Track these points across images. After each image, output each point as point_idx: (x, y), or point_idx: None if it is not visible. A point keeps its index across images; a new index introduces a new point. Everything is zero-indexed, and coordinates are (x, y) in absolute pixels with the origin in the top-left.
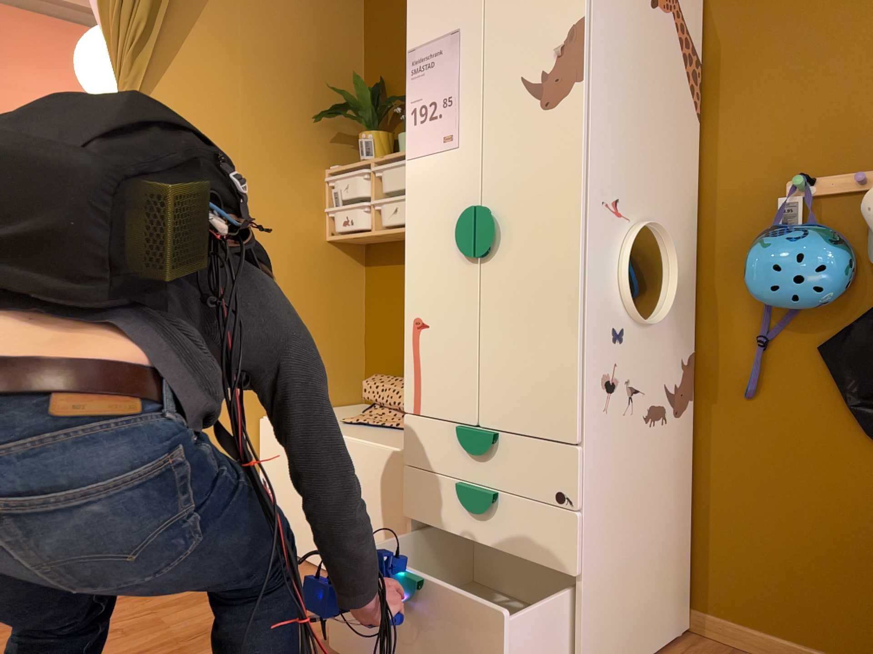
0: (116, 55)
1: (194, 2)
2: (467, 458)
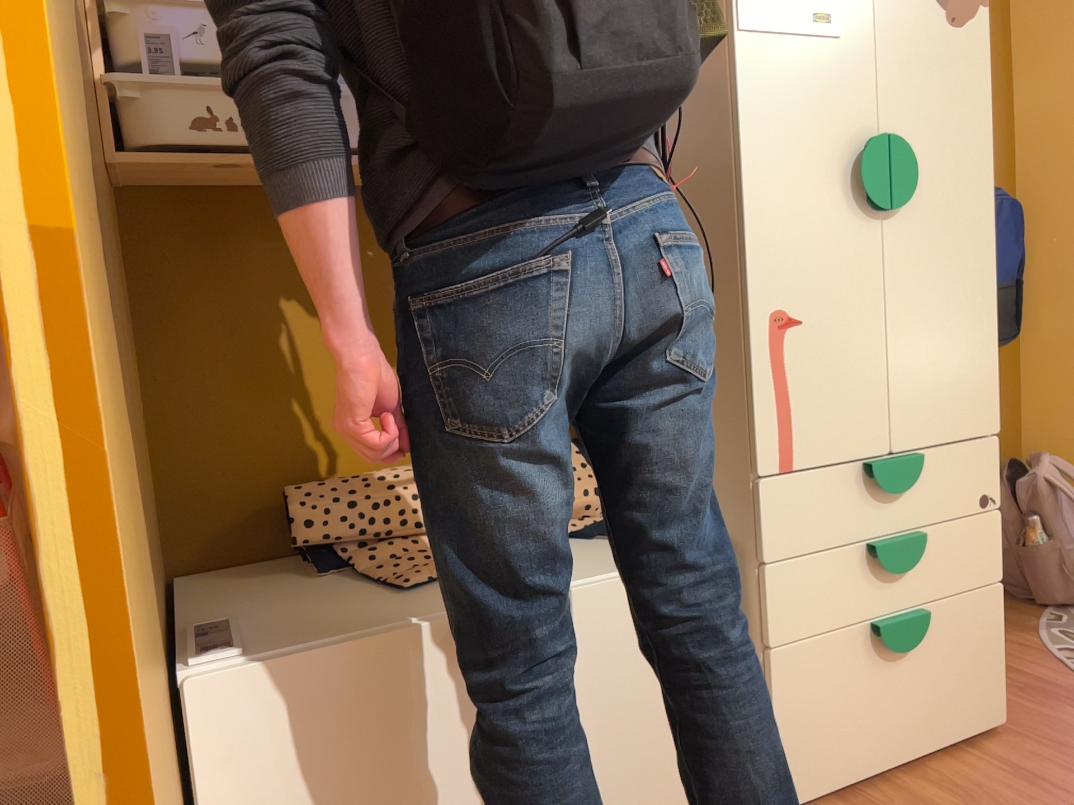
0: None
1: None
2: (875, 504)
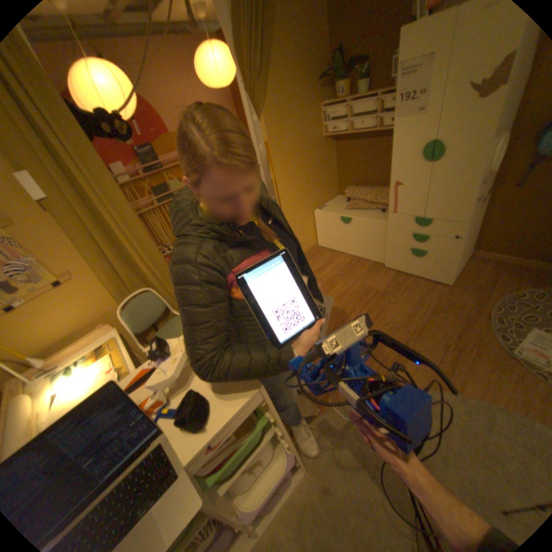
0: (249, 85)
1: (267, 38)
2: (417, 225)
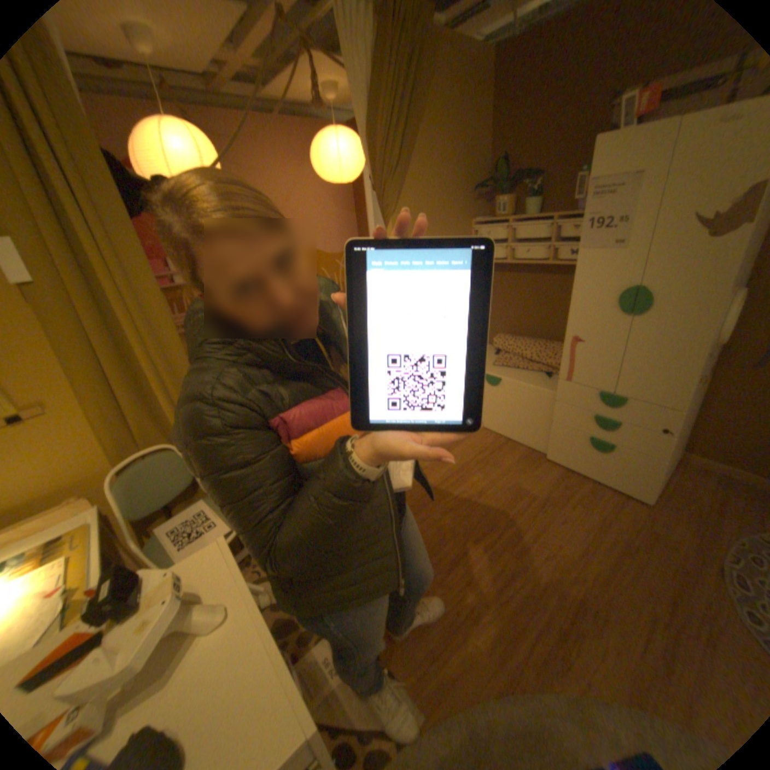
0: (379, 181)
1: (412, 128)
2: (603, 404)
